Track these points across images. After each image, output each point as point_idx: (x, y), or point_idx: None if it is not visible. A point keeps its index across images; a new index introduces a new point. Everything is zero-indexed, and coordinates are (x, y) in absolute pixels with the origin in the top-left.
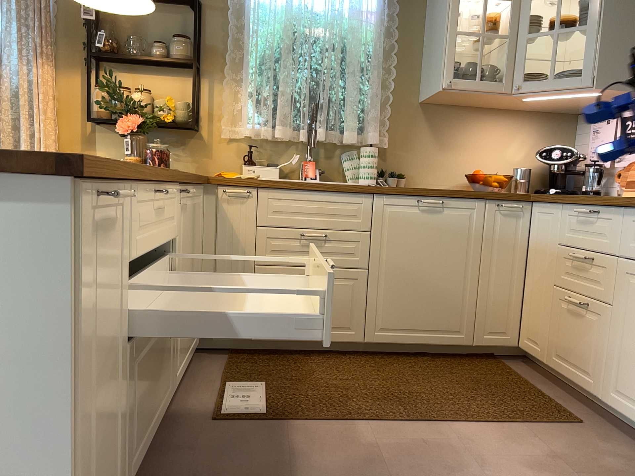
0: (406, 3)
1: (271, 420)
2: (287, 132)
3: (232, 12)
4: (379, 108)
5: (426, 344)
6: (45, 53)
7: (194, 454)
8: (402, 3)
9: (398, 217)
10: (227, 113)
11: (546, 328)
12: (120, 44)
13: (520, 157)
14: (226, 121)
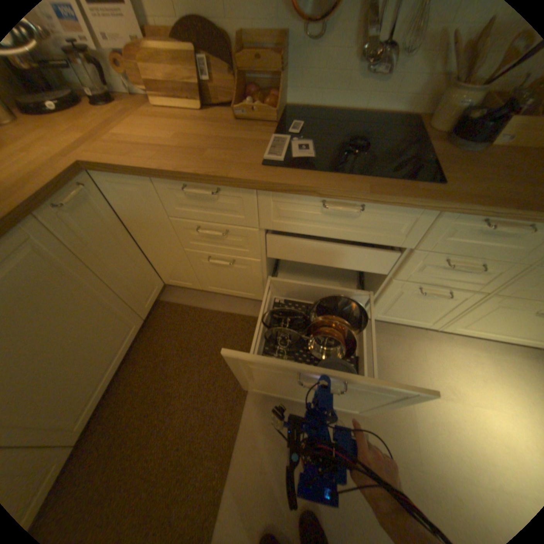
0: None
1: None
2: None
3: None
4: None
5: (117, 367)
6: None
7: None
8: None
9: None
10: None
11: (190, 273)
12: None
13: None
14: None
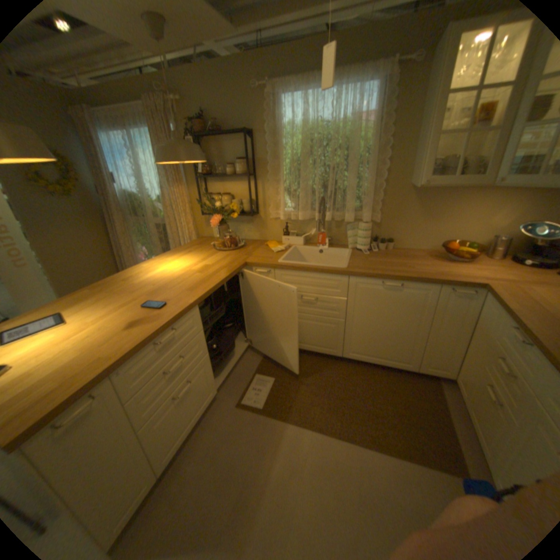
0: (407, 95)
1: (264, 415)
2: (306, 216)
3: (269, 133)
4: (376, 191)
5: (384, 366)
6: (177, 179)
7: (217, 433)
8: (403, 95)
9: (366, 292)
10: (272, 203)
11: (475, 389)
12: (210, 167)
13: (507, 224)
14: (272, 209)
